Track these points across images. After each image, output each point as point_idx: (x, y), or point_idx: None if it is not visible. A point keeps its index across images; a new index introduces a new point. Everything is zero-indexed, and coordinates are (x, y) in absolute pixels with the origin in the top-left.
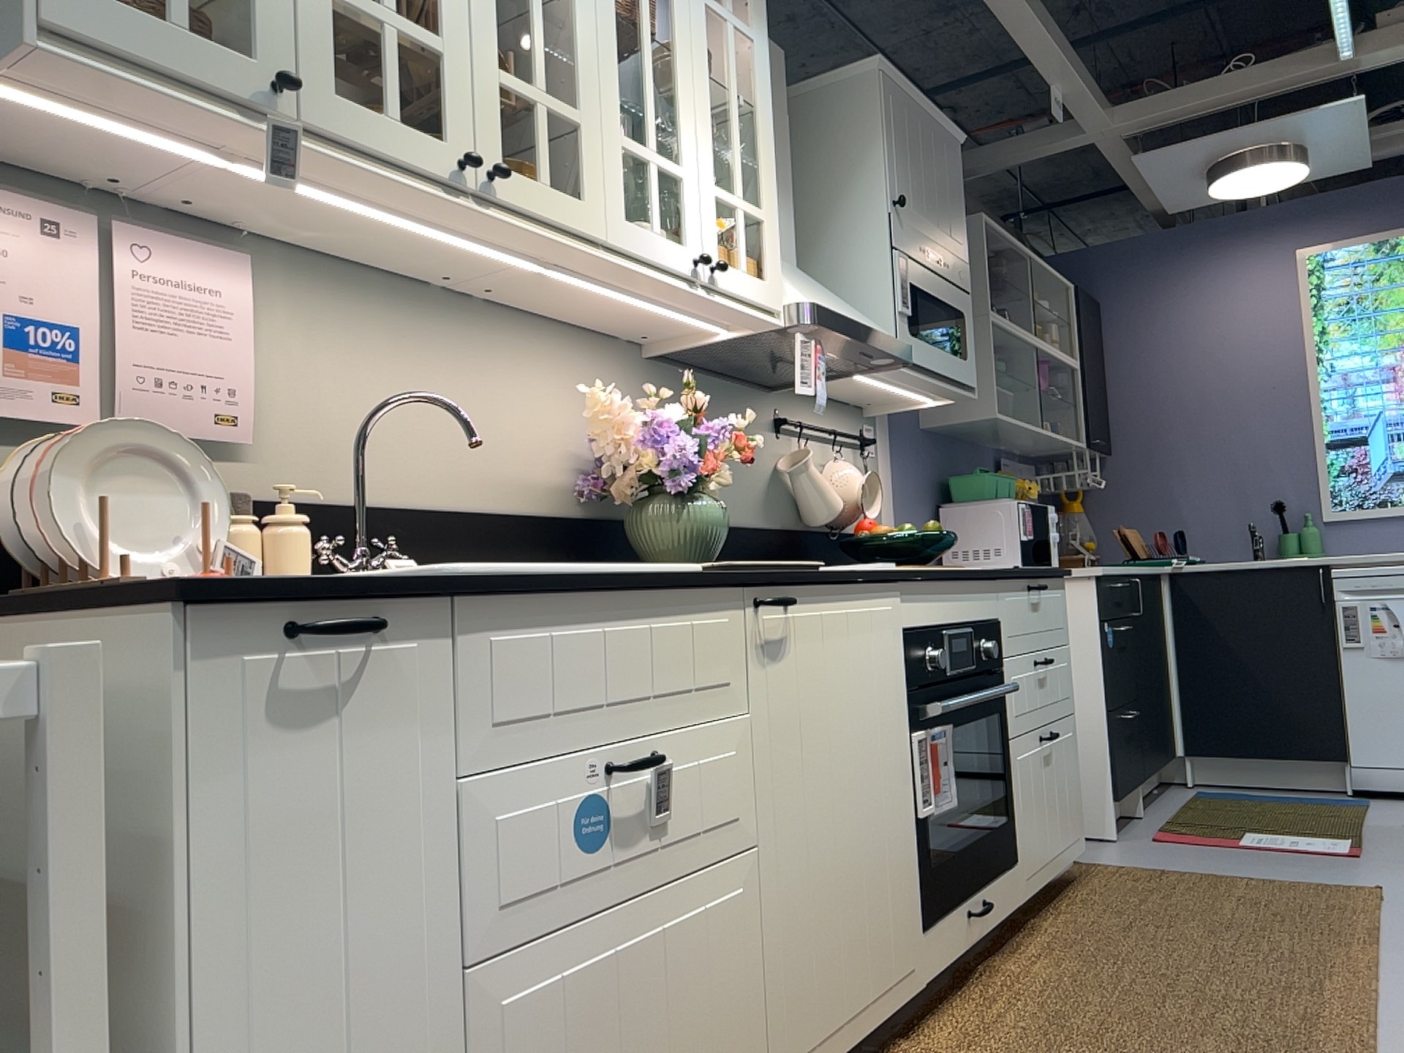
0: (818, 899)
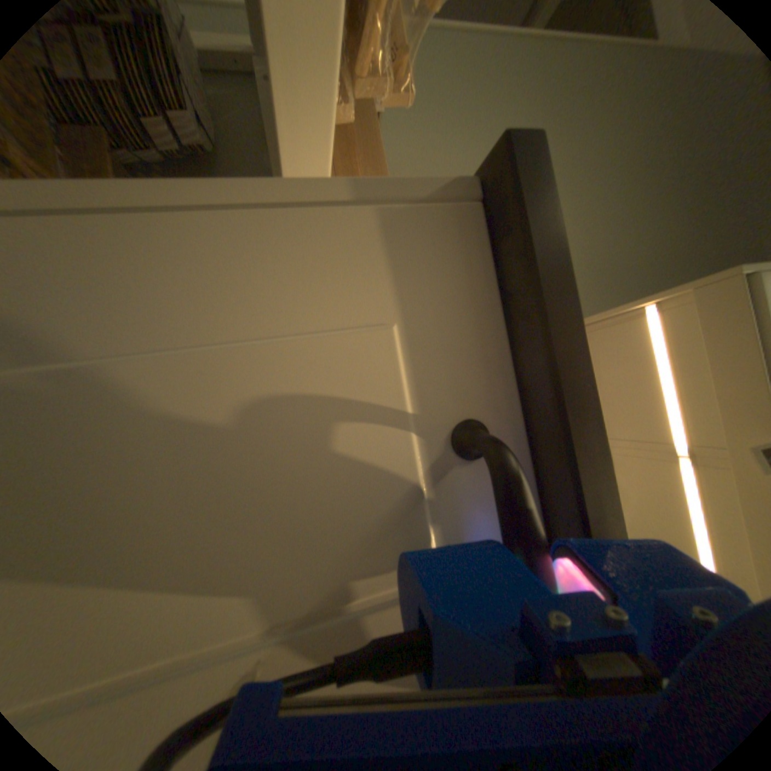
0: None
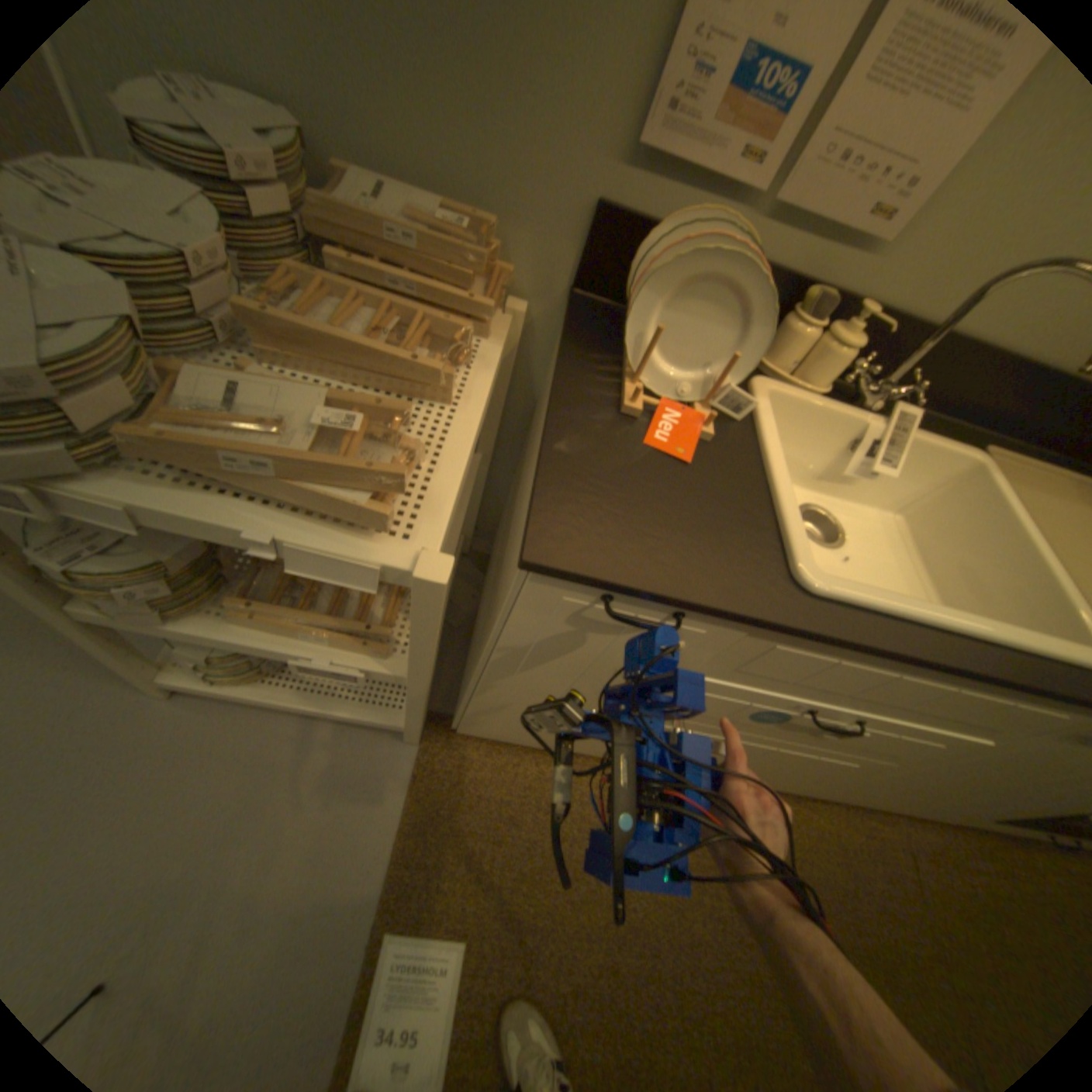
0: (923, 792)
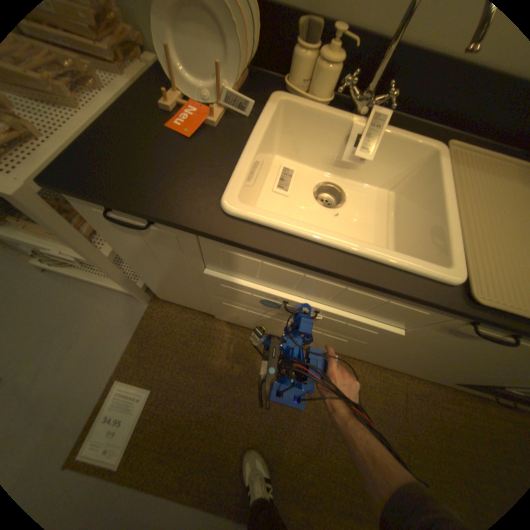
0: (394, 357)
